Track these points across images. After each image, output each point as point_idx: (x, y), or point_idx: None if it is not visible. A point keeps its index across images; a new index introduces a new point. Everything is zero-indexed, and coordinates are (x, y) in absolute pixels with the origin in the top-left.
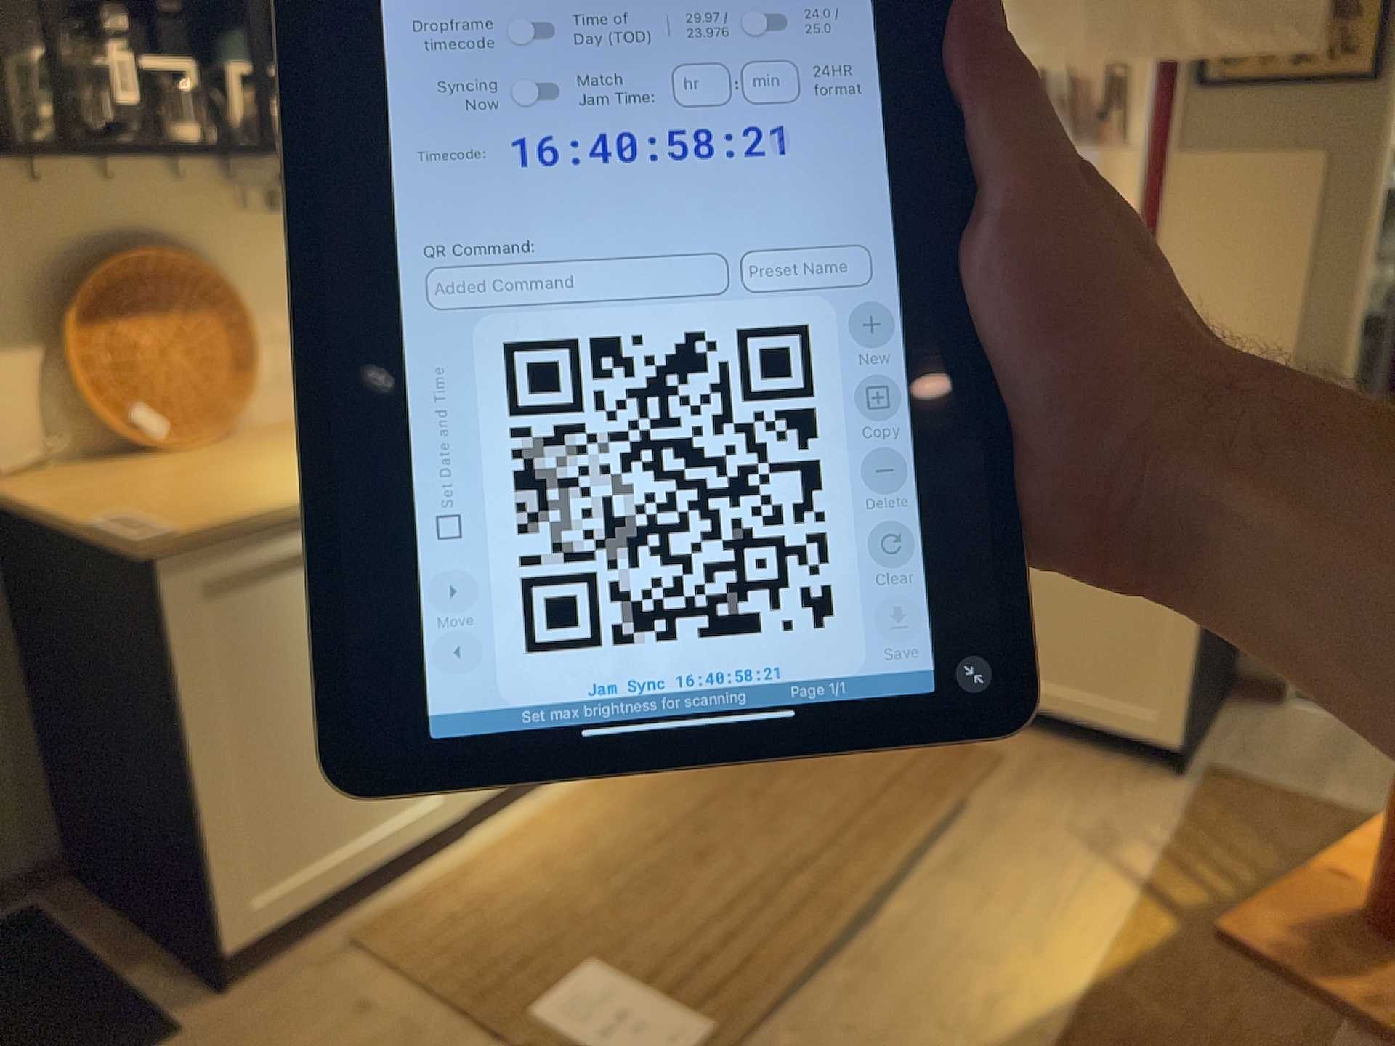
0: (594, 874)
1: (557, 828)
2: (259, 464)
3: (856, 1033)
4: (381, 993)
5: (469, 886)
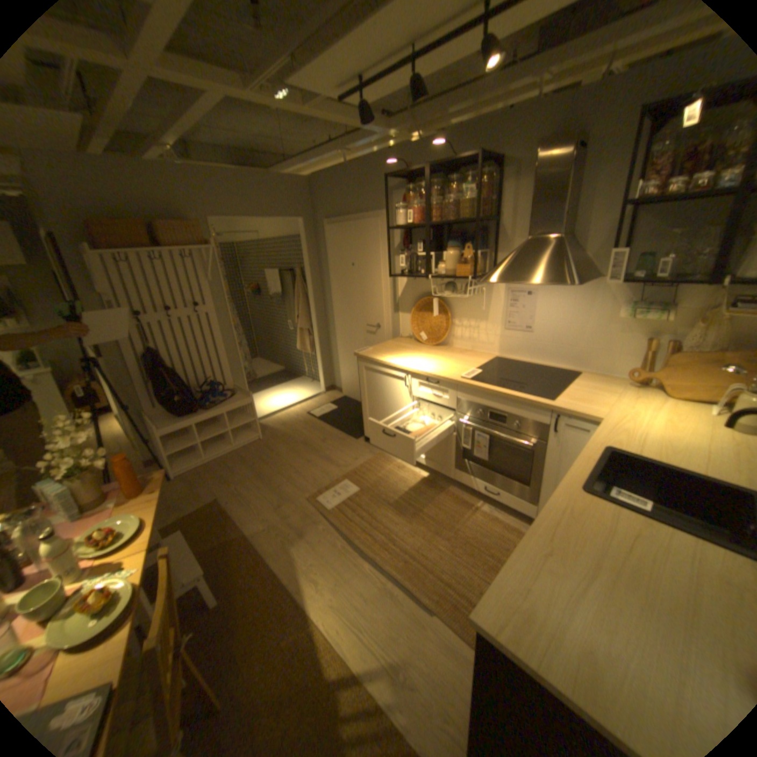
0: (394, 490)
1: (417, 482)
2: (411, 352)
3: (319, 542)
4: (360, 460)
5: (392, 467)
